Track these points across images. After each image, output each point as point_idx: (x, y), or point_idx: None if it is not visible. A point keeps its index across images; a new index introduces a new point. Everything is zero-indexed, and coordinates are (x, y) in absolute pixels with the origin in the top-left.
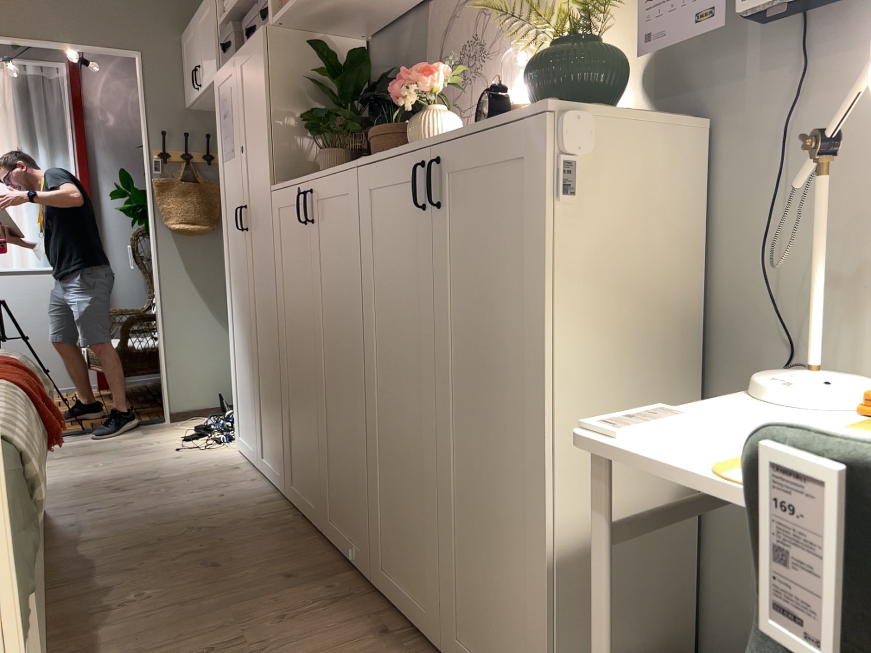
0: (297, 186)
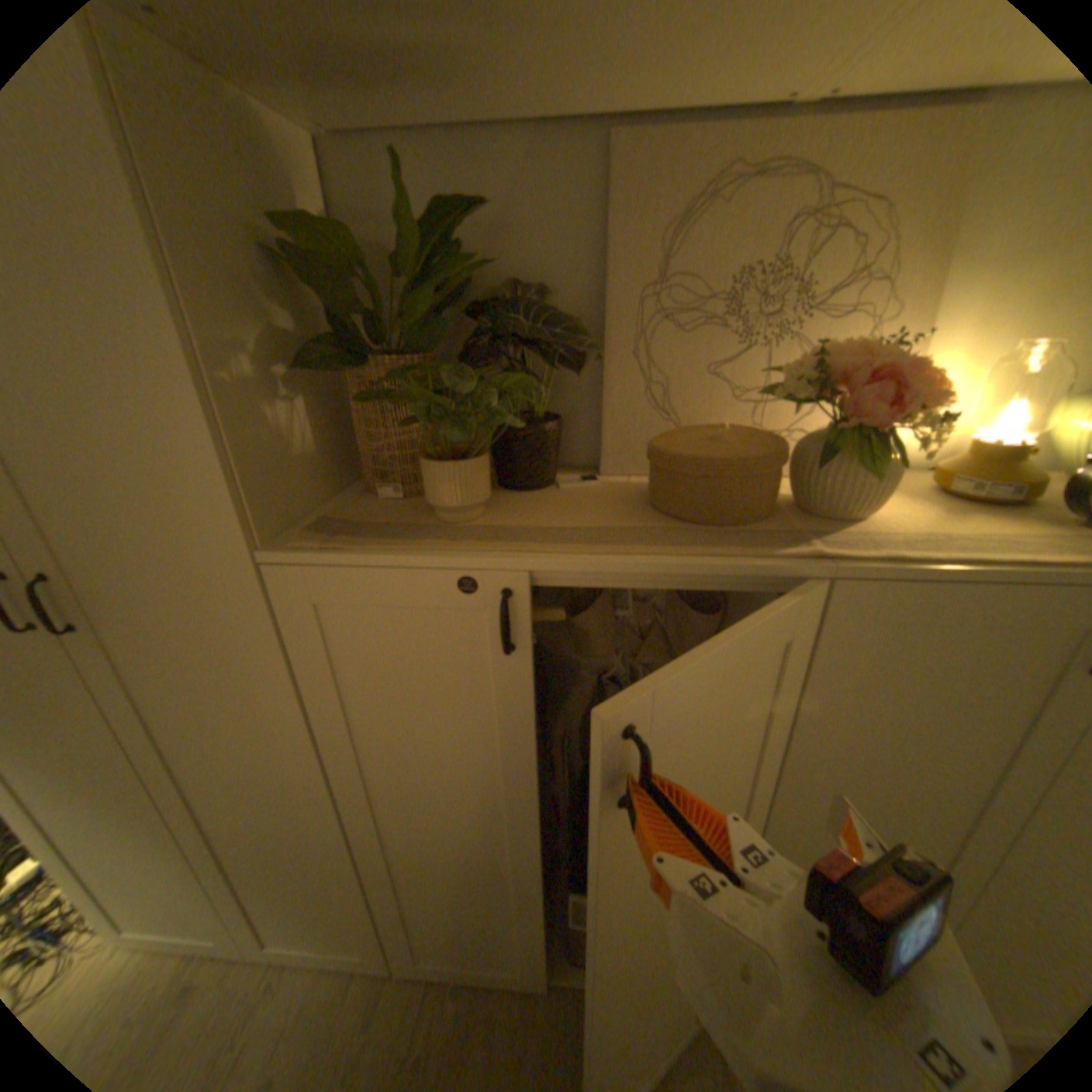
0: (462, 572)
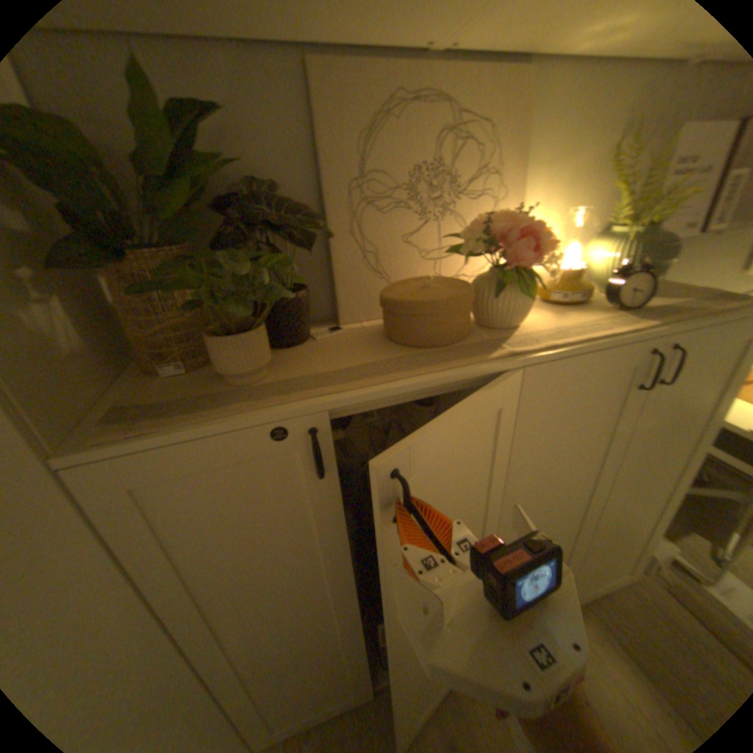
0: (273, 424)
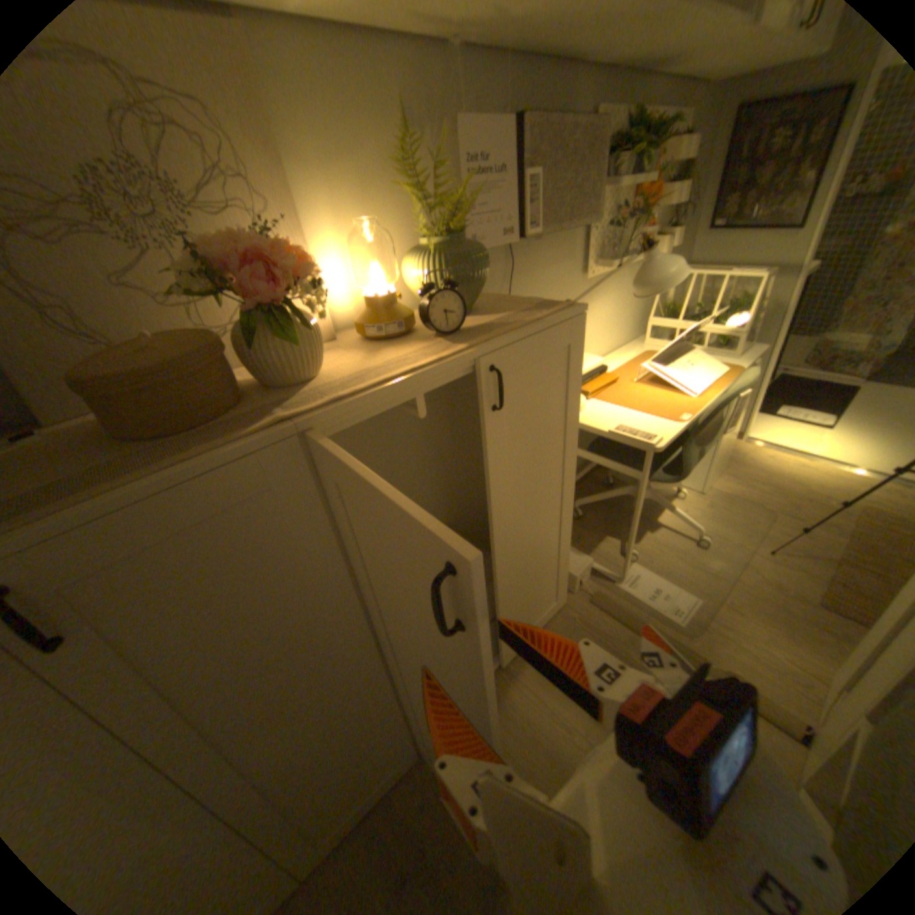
0: None
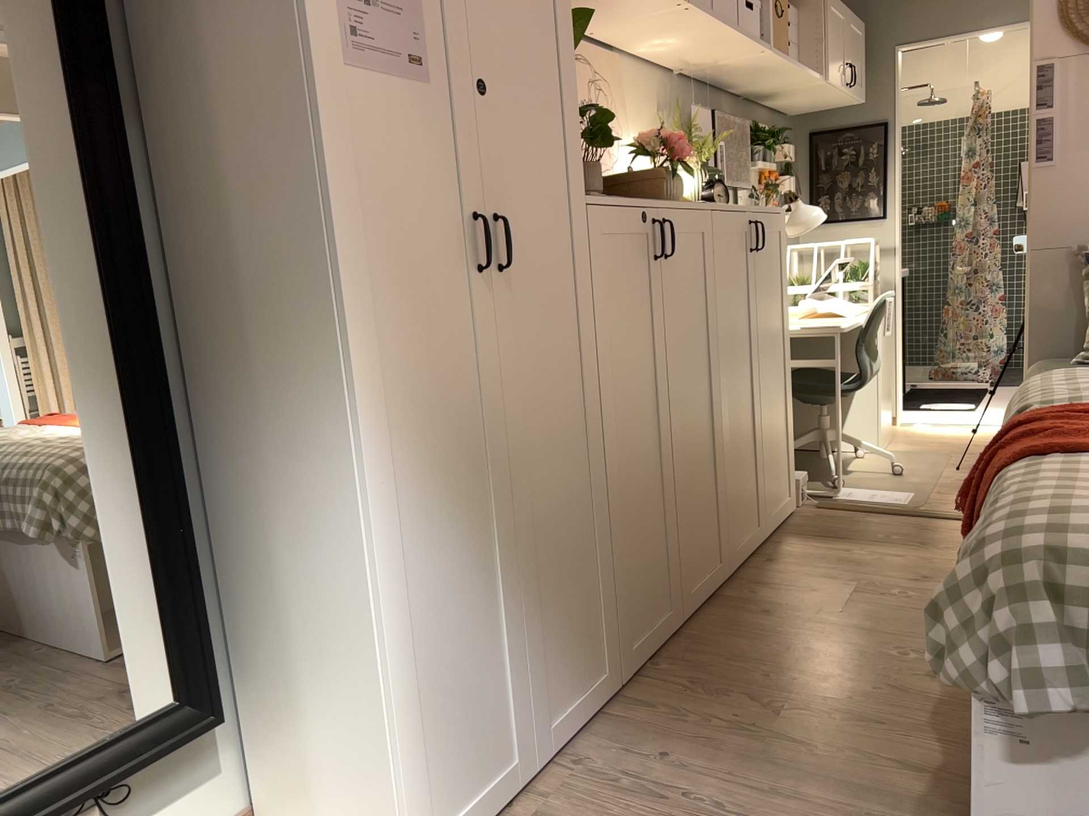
0: (638, 207)
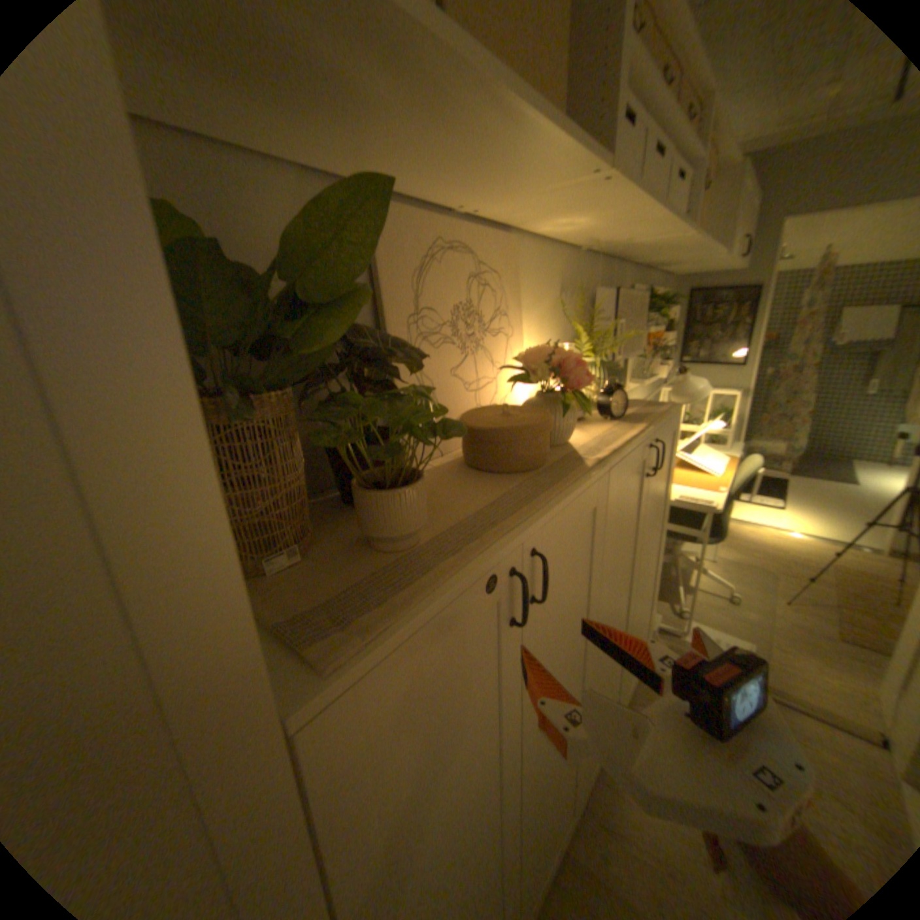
0: (488, 572)
